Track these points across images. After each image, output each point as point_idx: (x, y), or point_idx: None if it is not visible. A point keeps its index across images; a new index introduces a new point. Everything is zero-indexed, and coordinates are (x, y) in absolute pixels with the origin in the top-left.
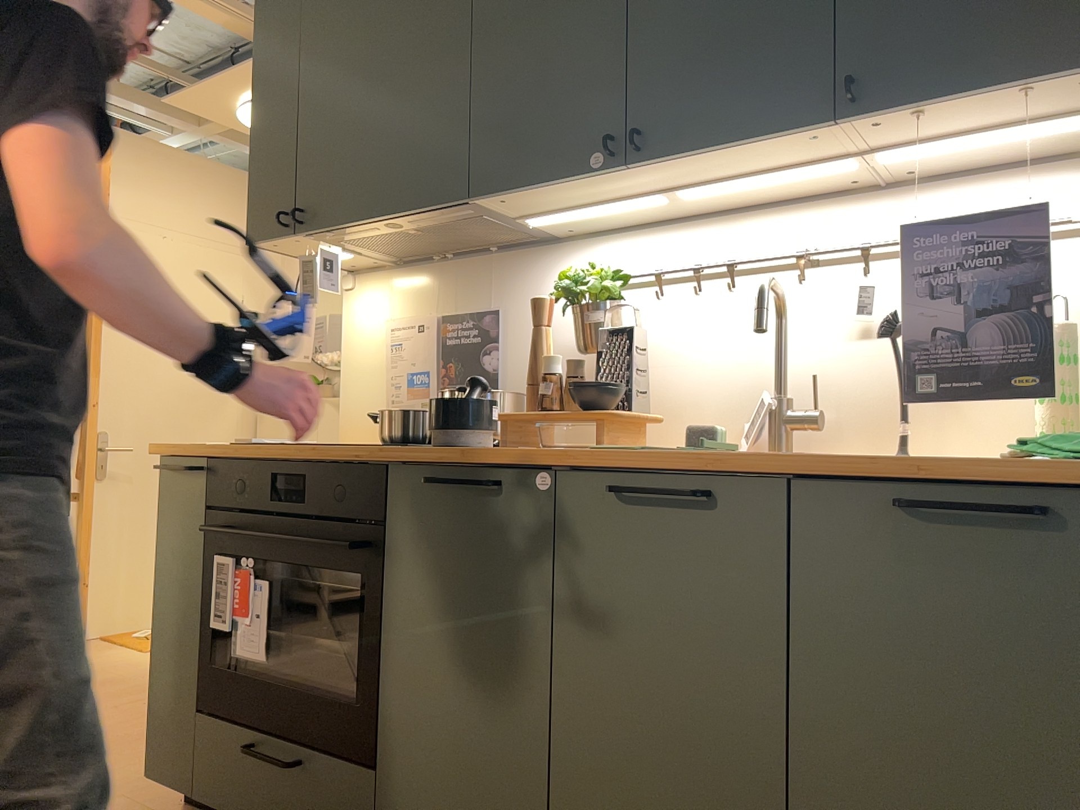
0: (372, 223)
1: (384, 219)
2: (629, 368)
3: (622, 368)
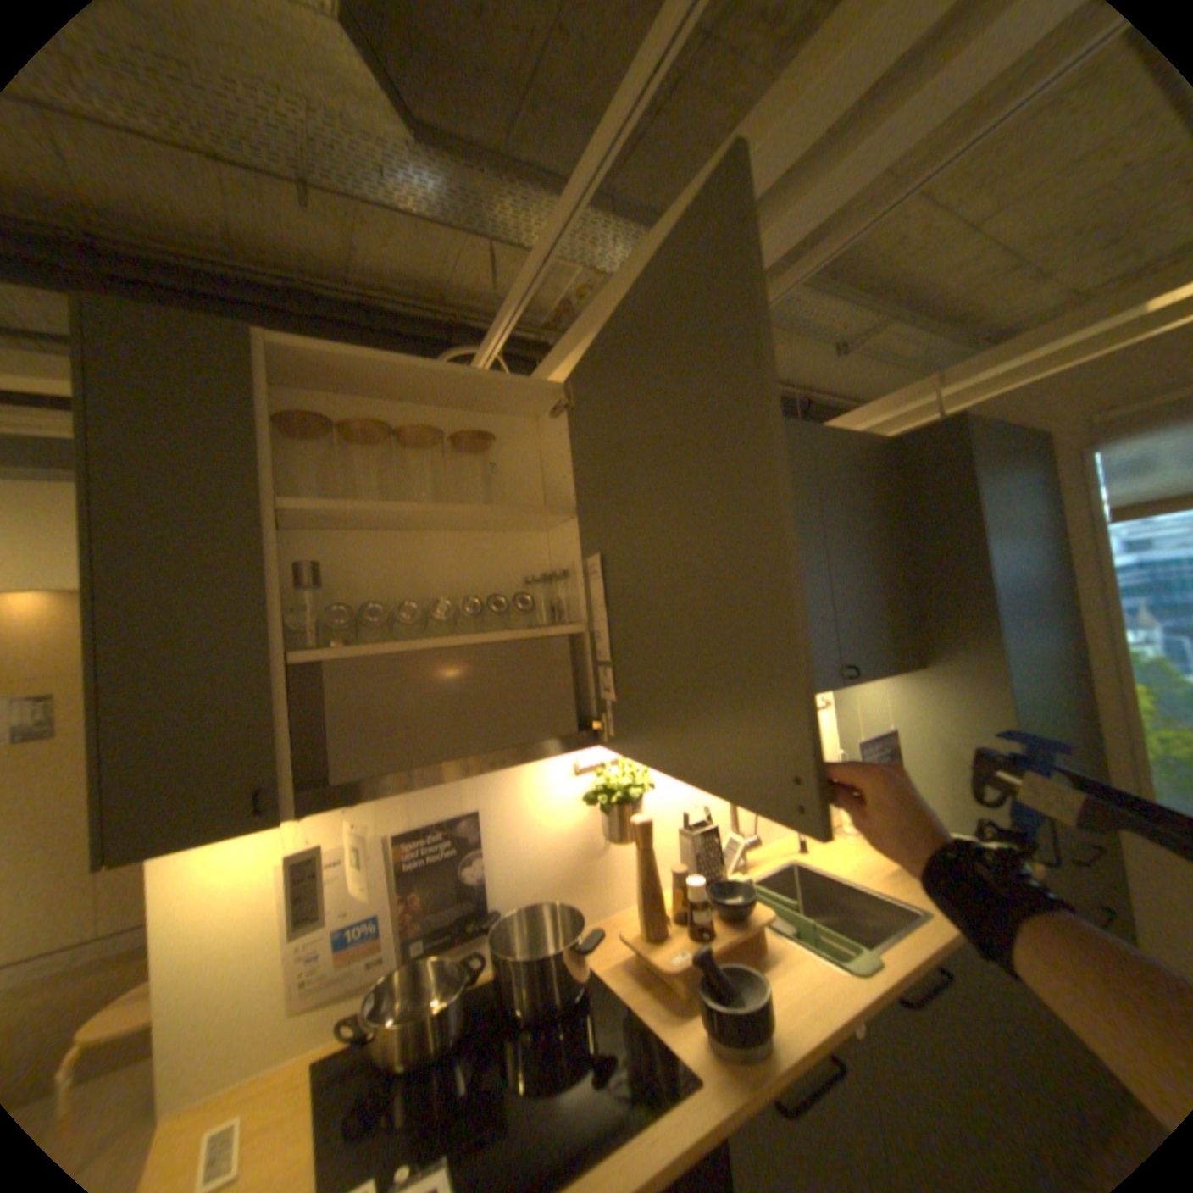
0: (451, 781)
1: (477, 775)
2: (712, 860)
3: (716, 864)
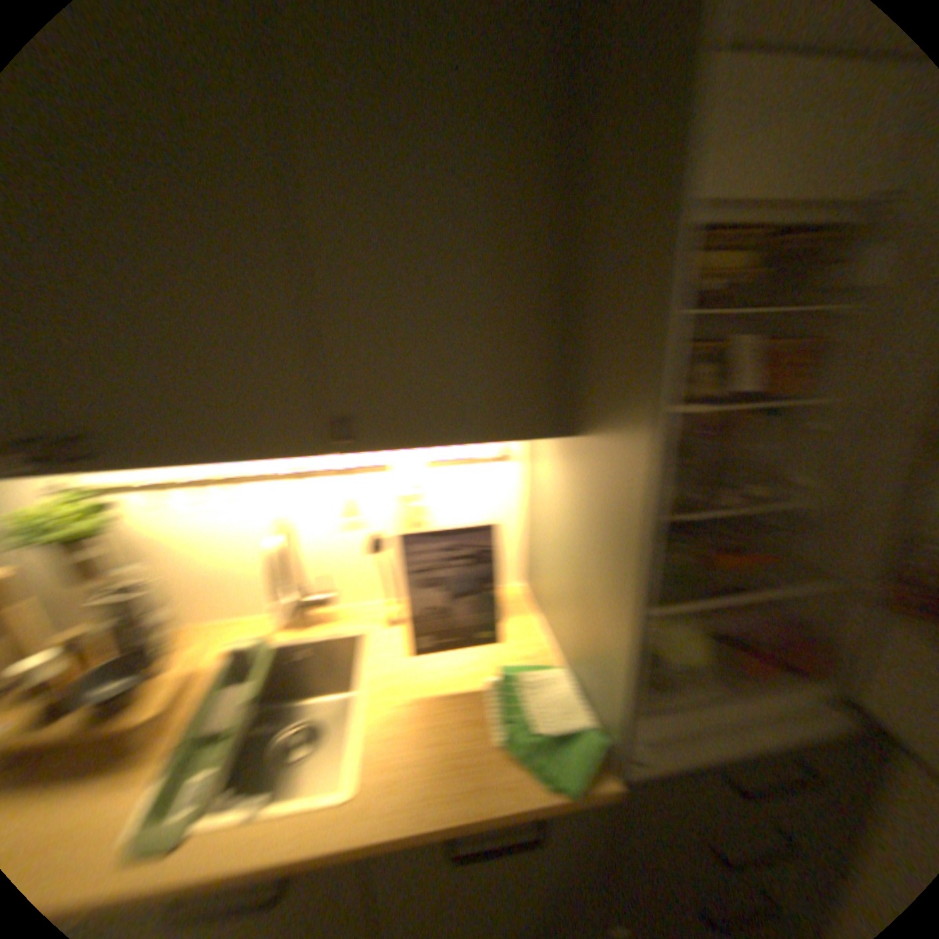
0: None
1: None
2: (135, 634)
3: (126, 642)
